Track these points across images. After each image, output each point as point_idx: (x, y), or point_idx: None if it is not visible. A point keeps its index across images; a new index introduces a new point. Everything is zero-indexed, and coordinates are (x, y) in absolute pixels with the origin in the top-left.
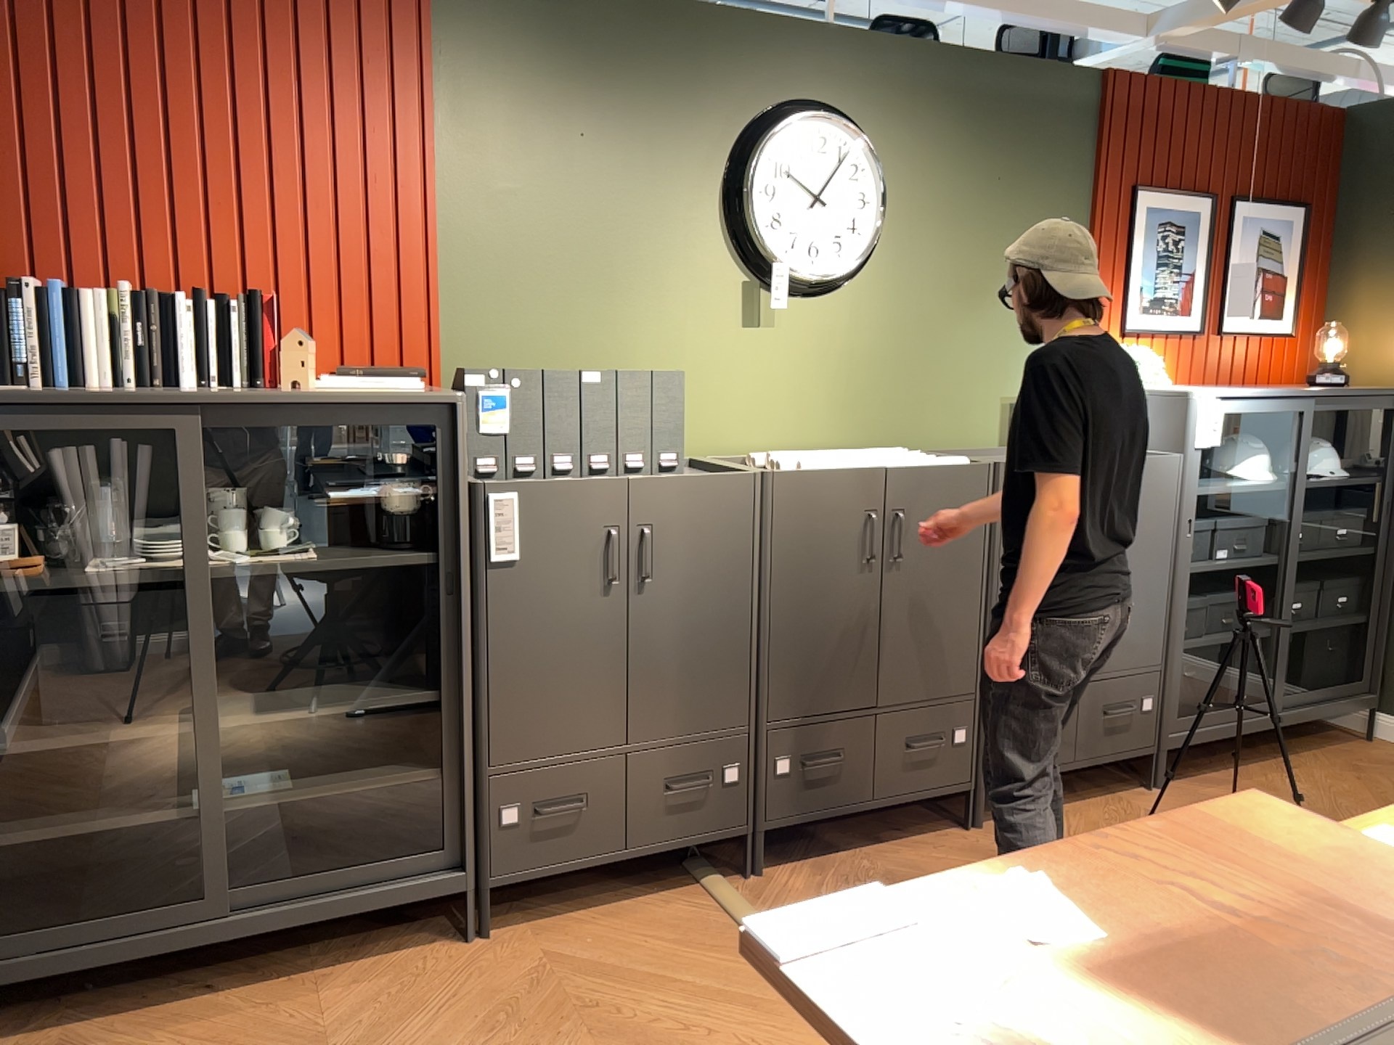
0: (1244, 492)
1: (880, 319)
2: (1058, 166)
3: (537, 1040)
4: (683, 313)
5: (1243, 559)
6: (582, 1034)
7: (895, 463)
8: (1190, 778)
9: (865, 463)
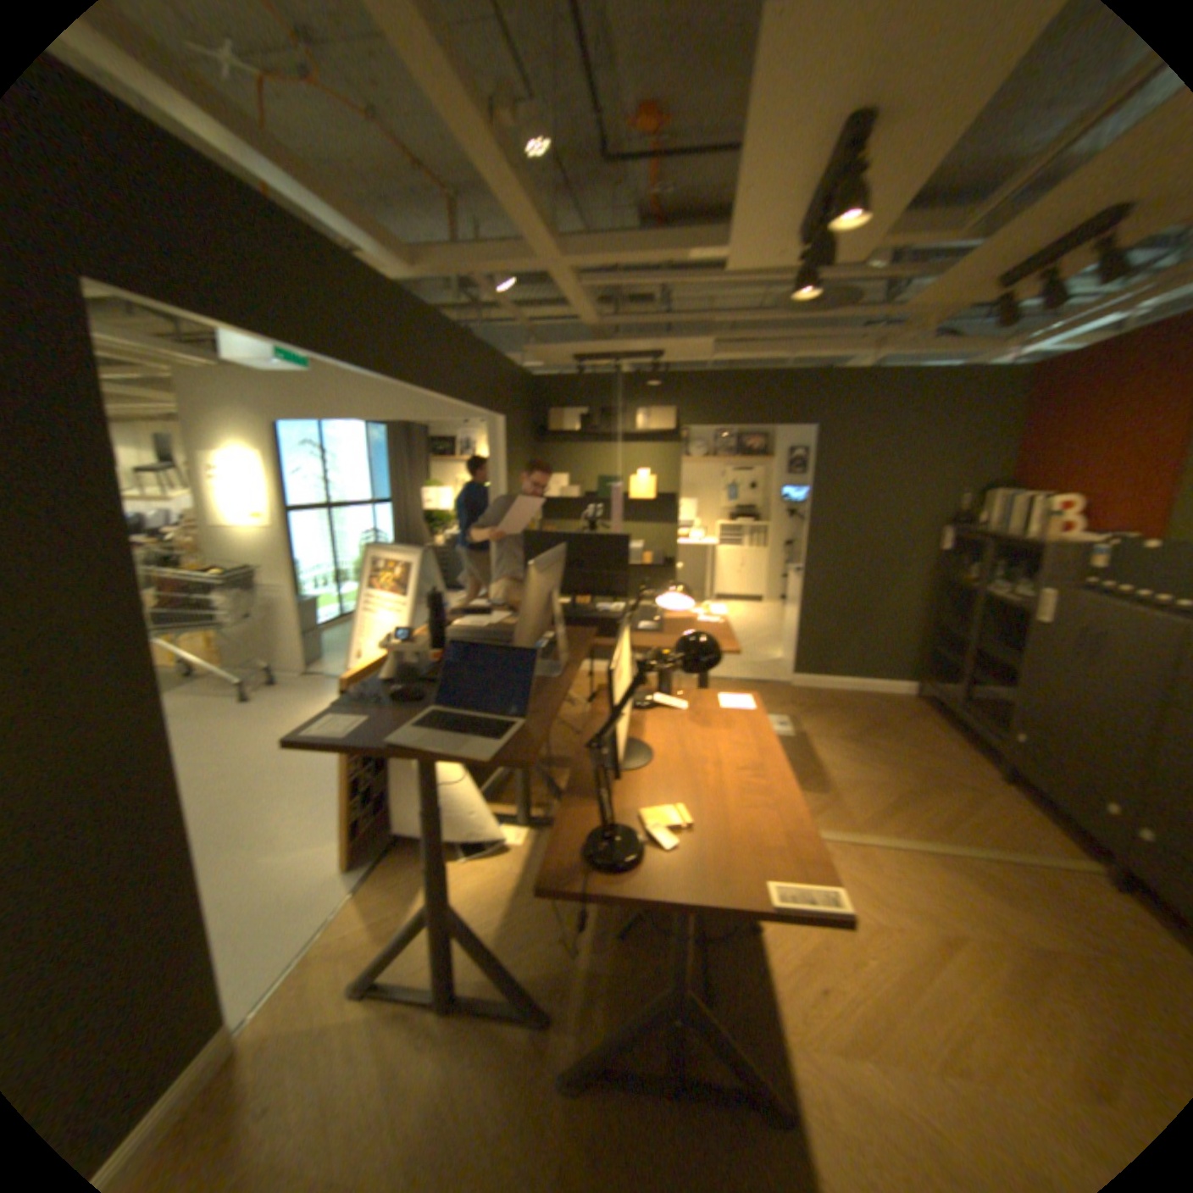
0: None
1: None
2: None
3: (924, 778)
4: None
5: None
6: (927, 787)
7: None
8: None
9: None
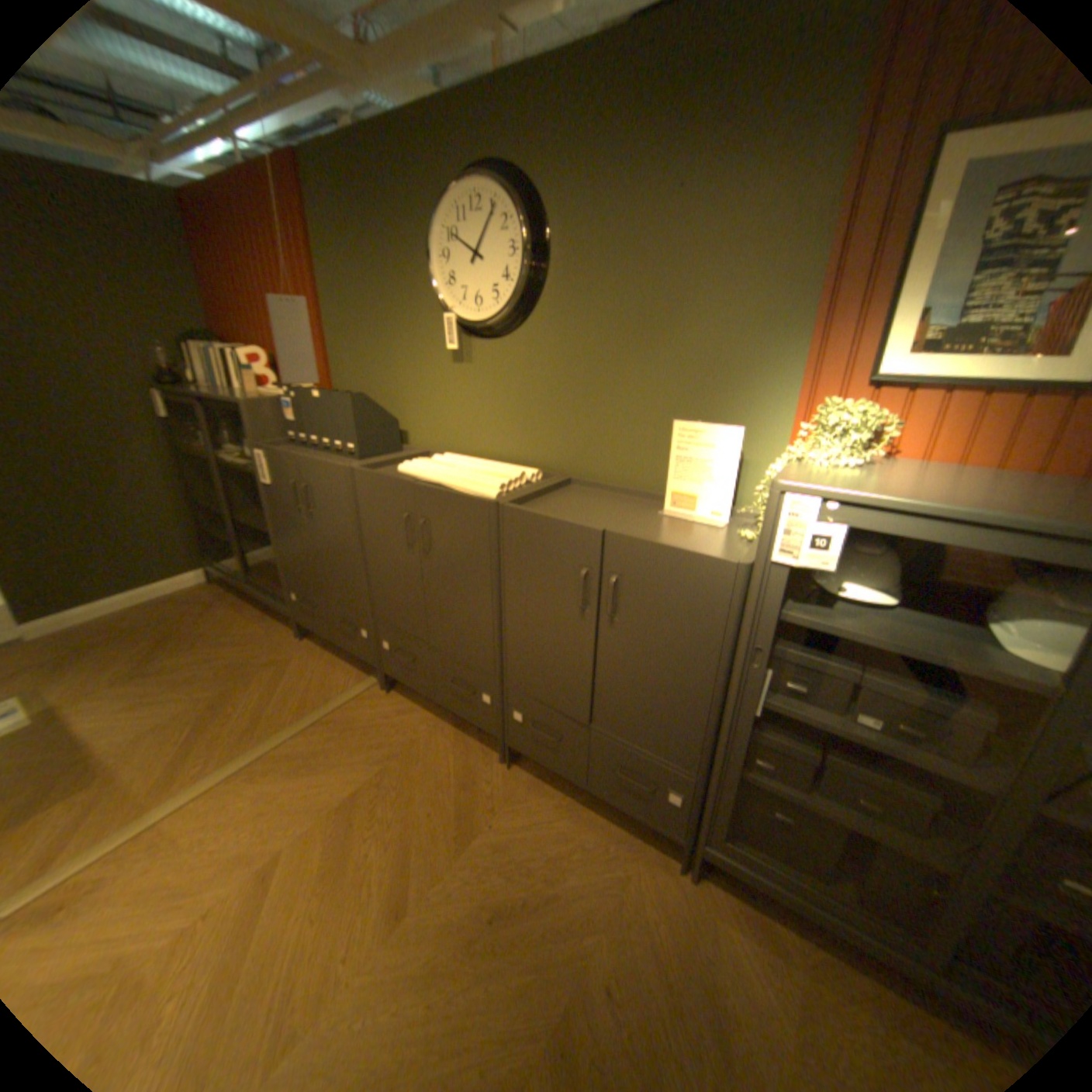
0: (916, 659)
1: (548, 359)
2: (782, 138)
3: (220, 681)
4: (419, 354)
5: (910, 749)
6: (224, 690)
7: (445, 482)
8: (751, 909)
9: (429, 477)
